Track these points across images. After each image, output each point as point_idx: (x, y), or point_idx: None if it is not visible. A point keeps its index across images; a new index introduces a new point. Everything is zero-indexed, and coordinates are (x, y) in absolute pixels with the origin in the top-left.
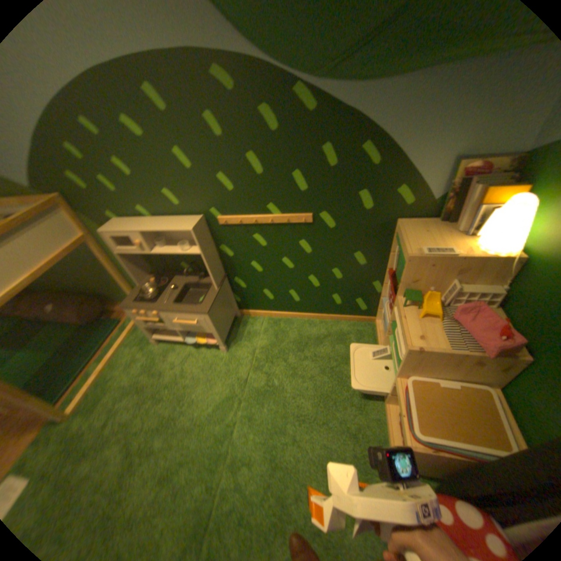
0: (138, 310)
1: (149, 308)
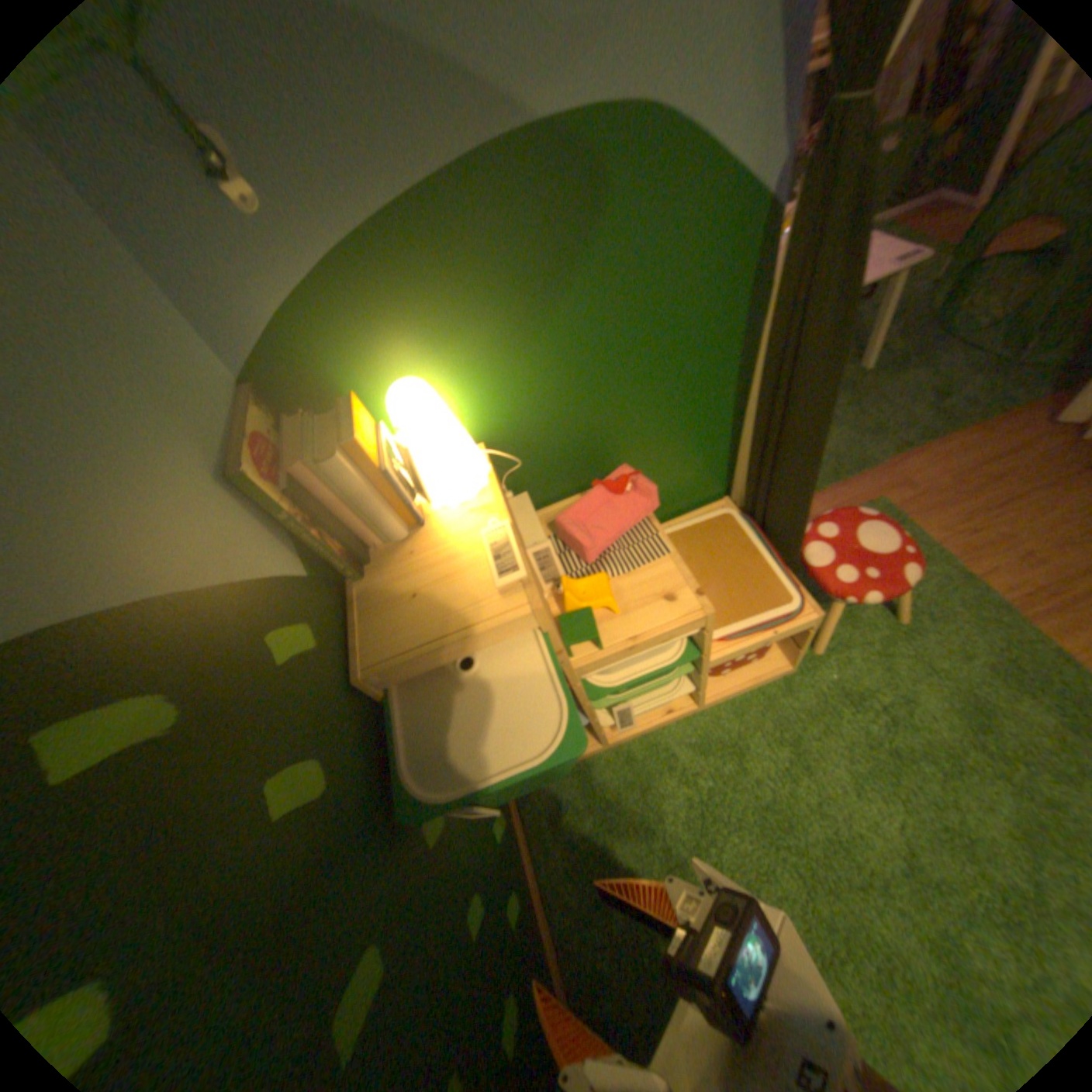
0: None
1: None
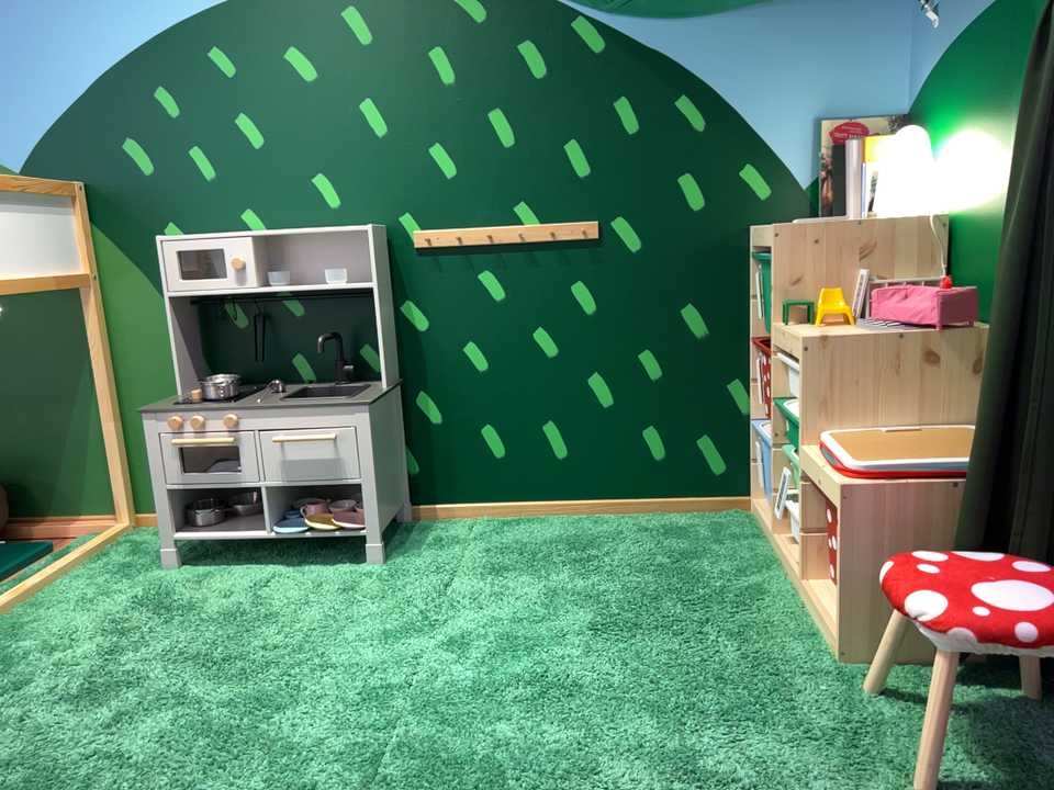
0: (183, 418)
1: (217, 407)
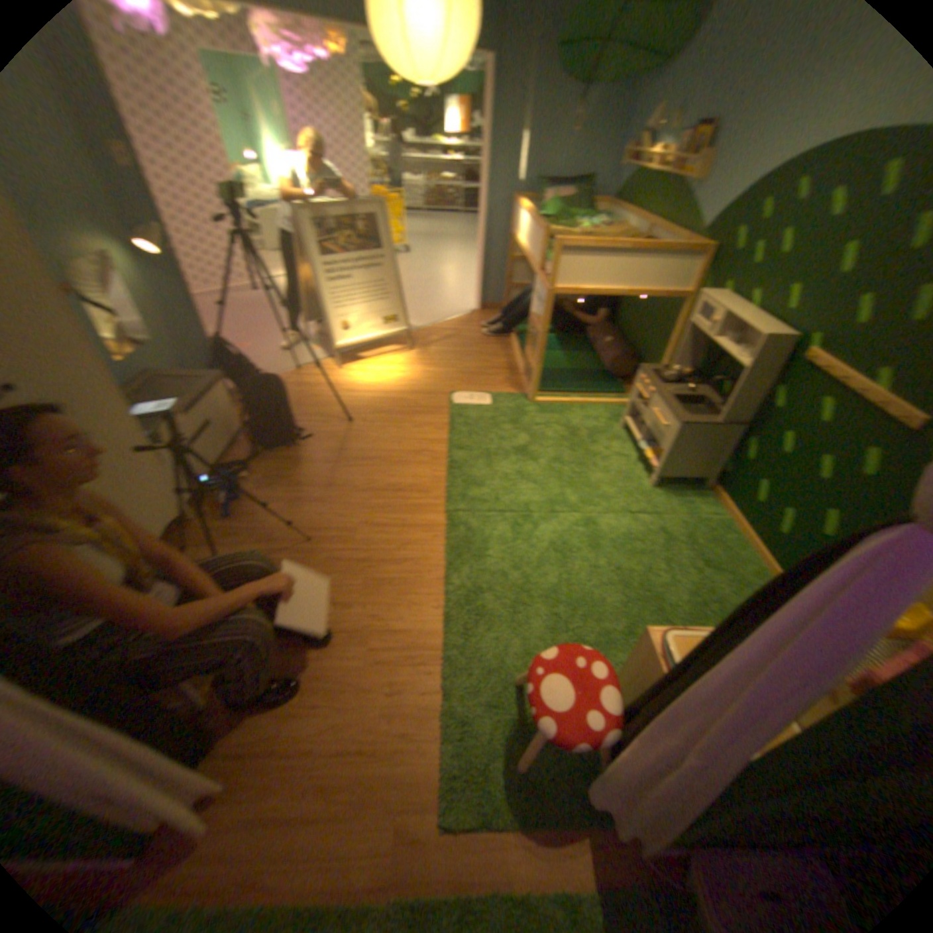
0: (644, 379)
1: (652, 383)
